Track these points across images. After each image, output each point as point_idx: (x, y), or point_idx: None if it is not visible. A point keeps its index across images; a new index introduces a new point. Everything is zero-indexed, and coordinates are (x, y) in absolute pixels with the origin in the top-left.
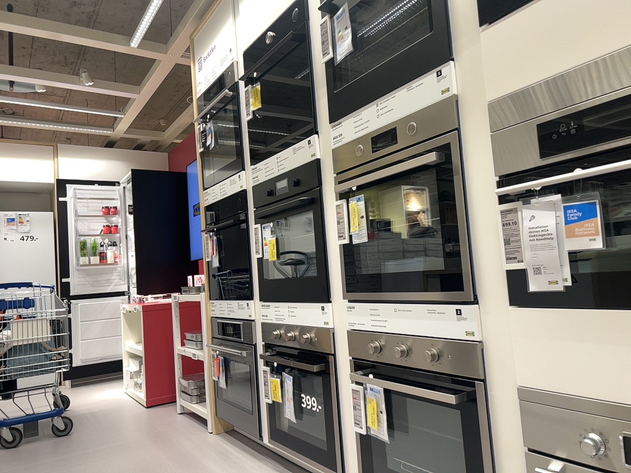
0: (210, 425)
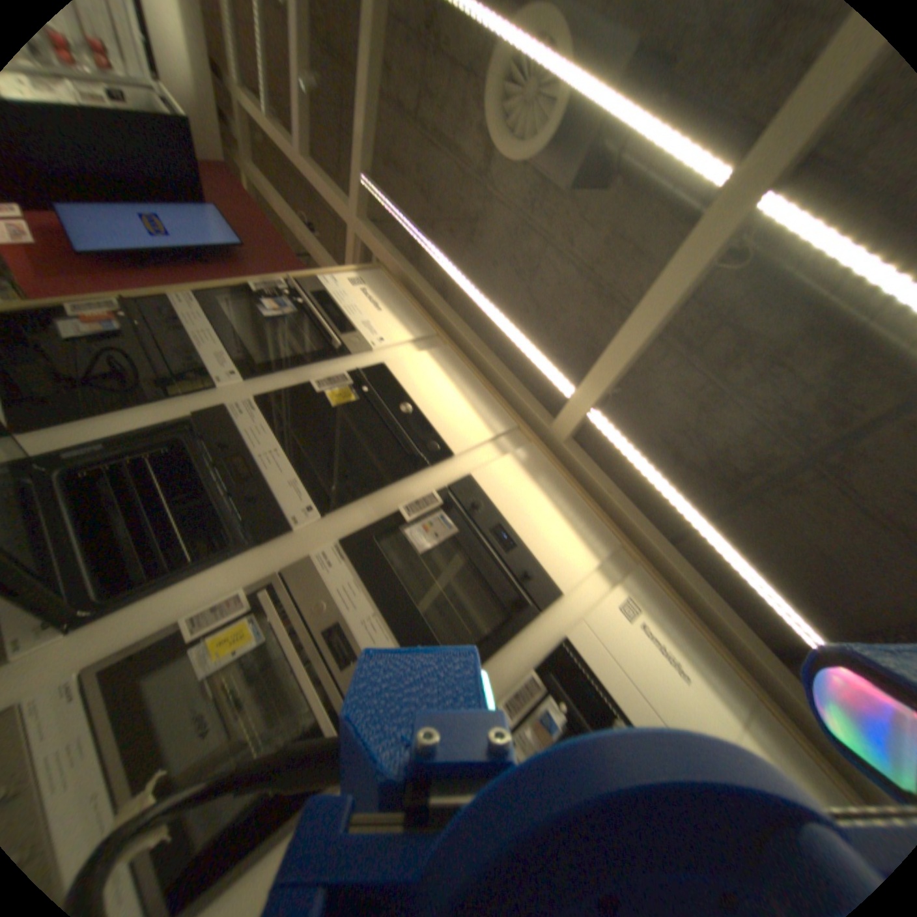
0: None
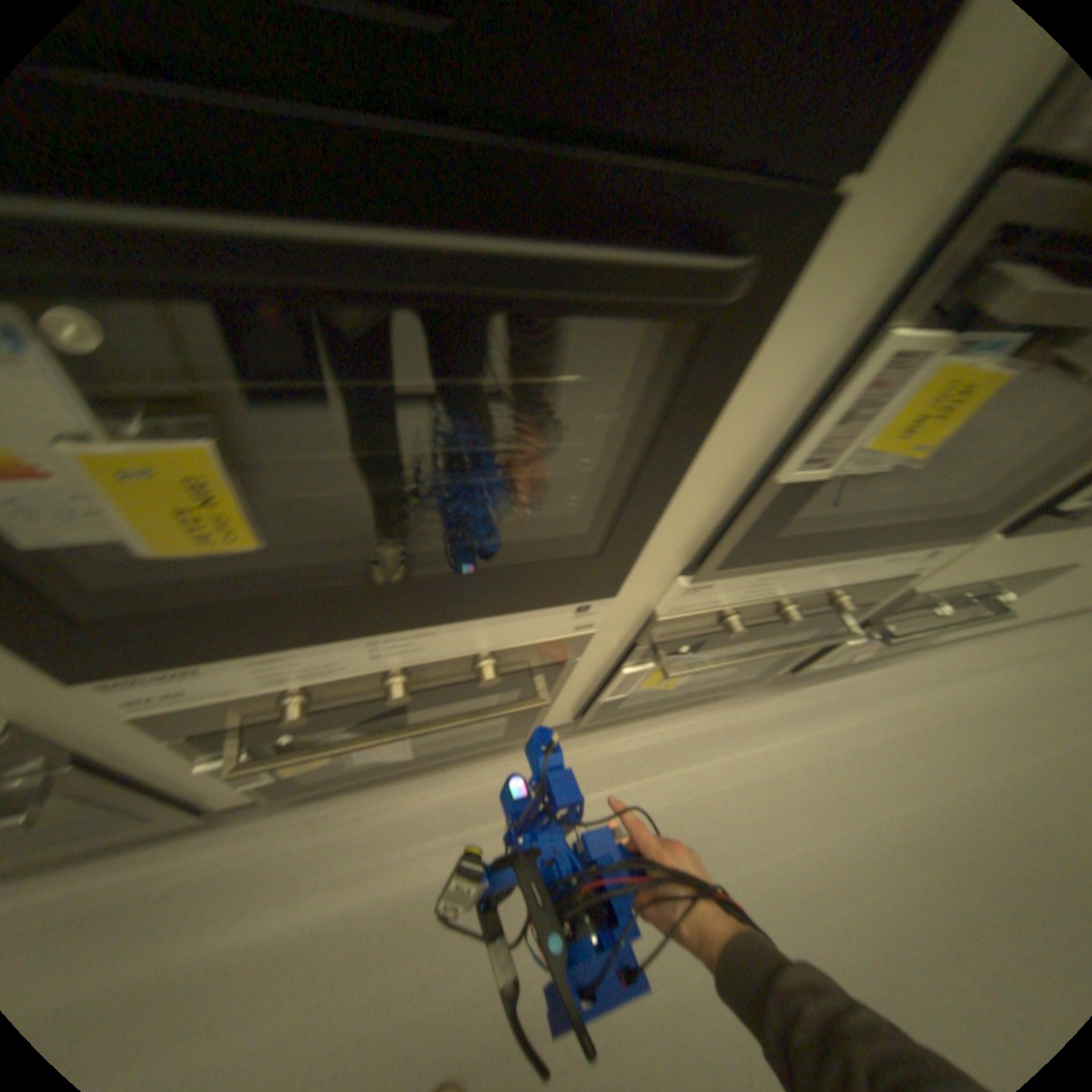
0: None
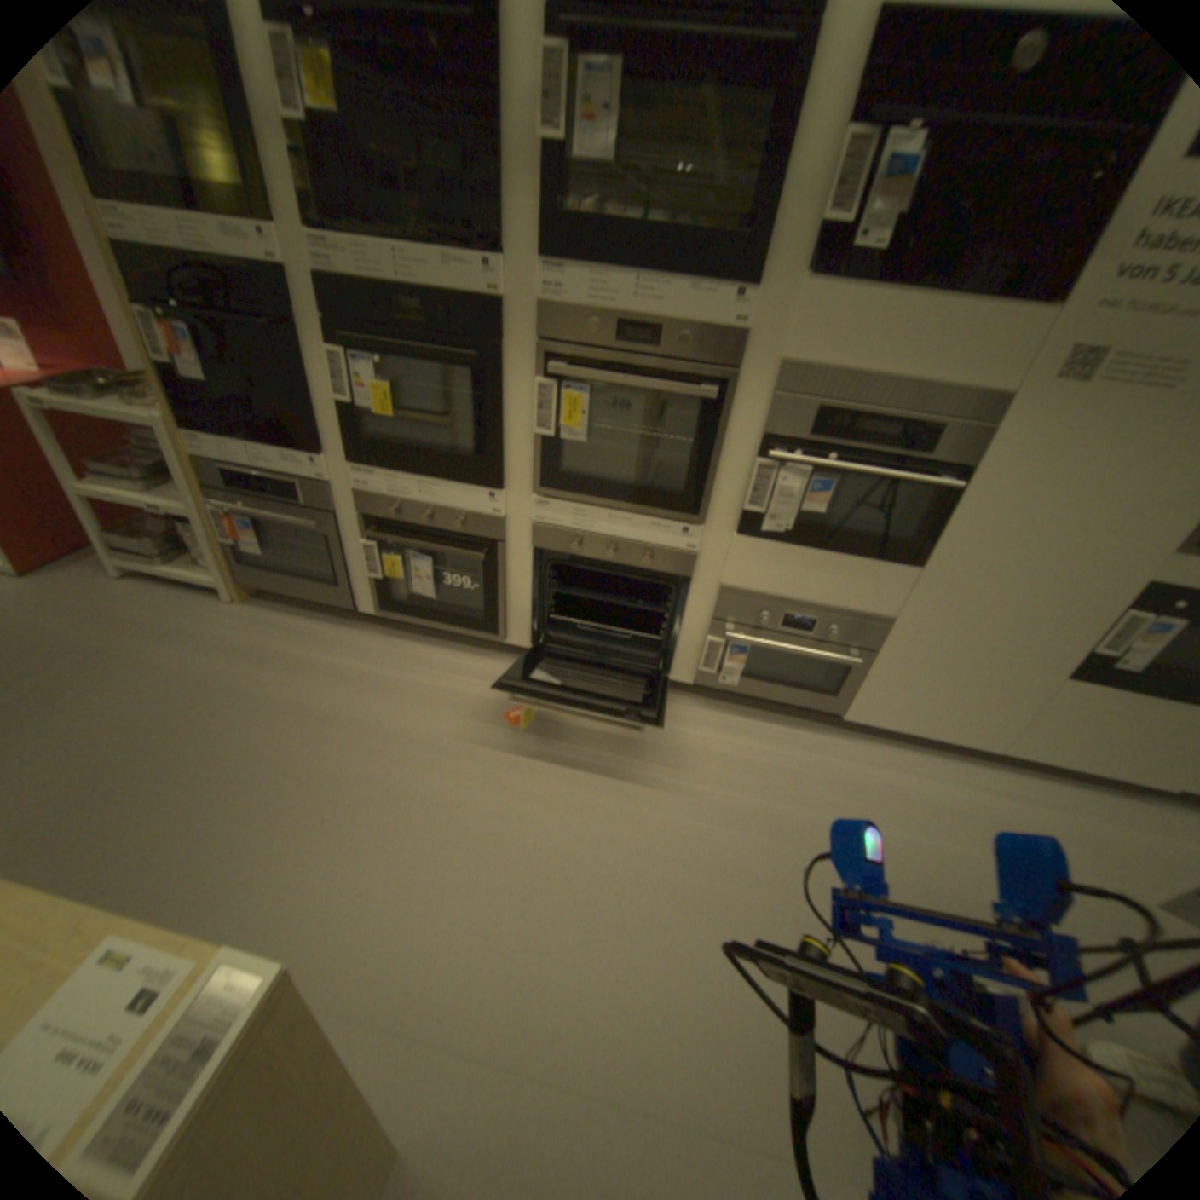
0: (212, 593)
